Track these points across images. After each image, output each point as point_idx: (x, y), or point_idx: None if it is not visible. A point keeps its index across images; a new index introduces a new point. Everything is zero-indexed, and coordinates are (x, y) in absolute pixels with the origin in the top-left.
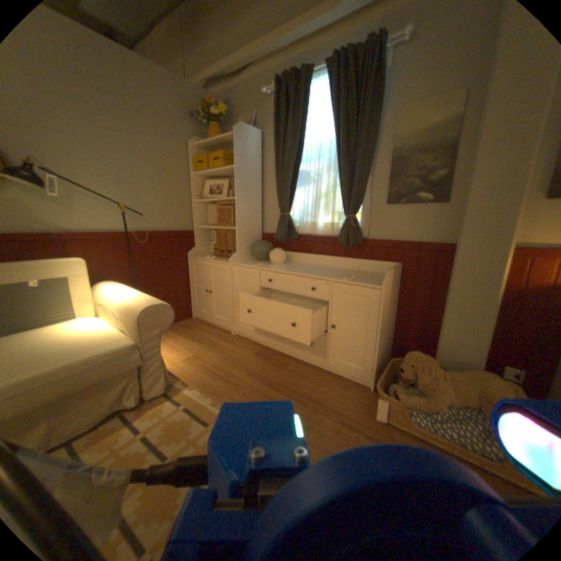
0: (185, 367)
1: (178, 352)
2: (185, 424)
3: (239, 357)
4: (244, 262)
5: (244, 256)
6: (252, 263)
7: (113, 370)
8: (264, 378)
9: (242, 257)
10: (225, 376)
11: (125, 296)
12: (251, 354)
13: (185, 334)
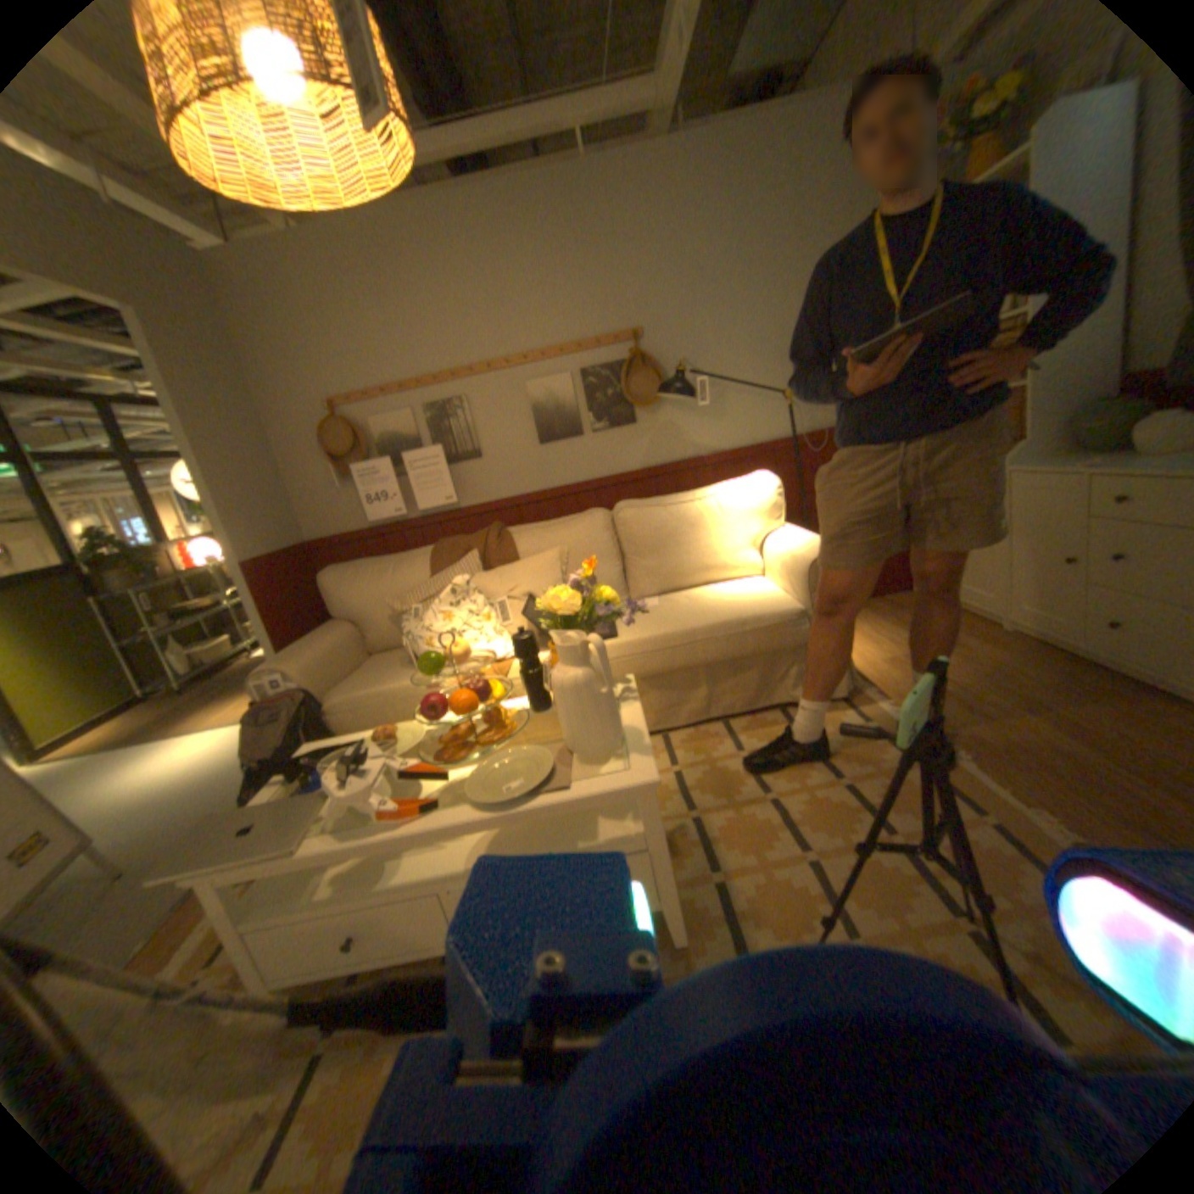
0: (888, 670)
1: (877, 645)
2: (877, 747)
3: (1014, 675)
4: (1048, 461)
5: (1053, 446)
6: (1072, 461)
7: (774, 640)
8: (1074, 725)
9: (1043, 448)
10: (971, 701)
11: (791, 540)
12: (1050, 674)
13: (895, 618)
